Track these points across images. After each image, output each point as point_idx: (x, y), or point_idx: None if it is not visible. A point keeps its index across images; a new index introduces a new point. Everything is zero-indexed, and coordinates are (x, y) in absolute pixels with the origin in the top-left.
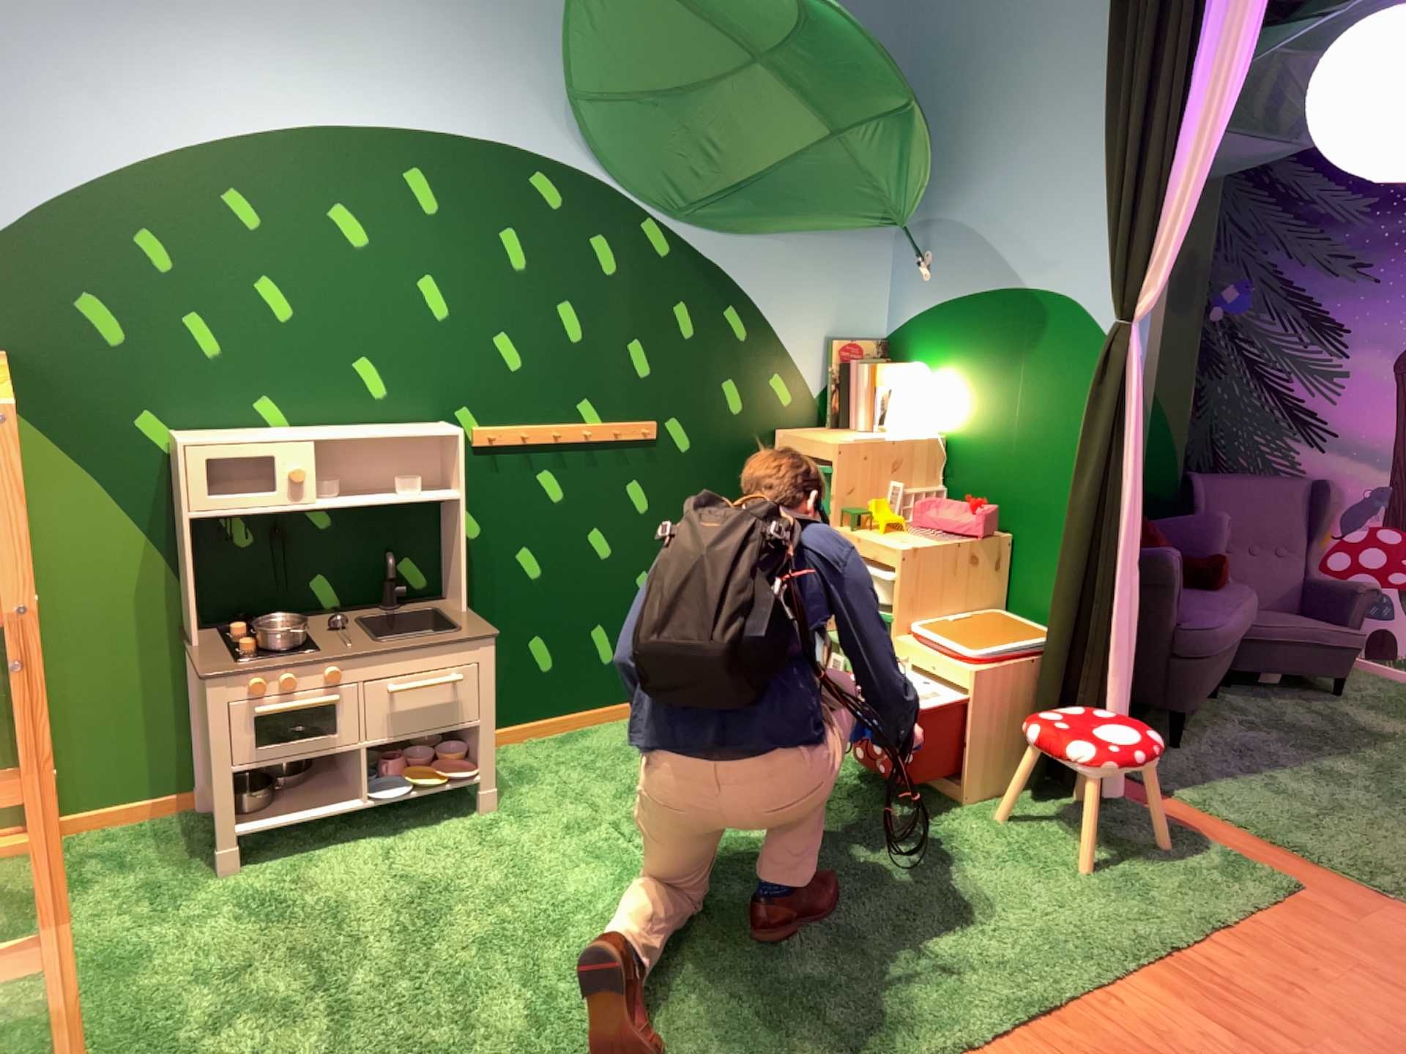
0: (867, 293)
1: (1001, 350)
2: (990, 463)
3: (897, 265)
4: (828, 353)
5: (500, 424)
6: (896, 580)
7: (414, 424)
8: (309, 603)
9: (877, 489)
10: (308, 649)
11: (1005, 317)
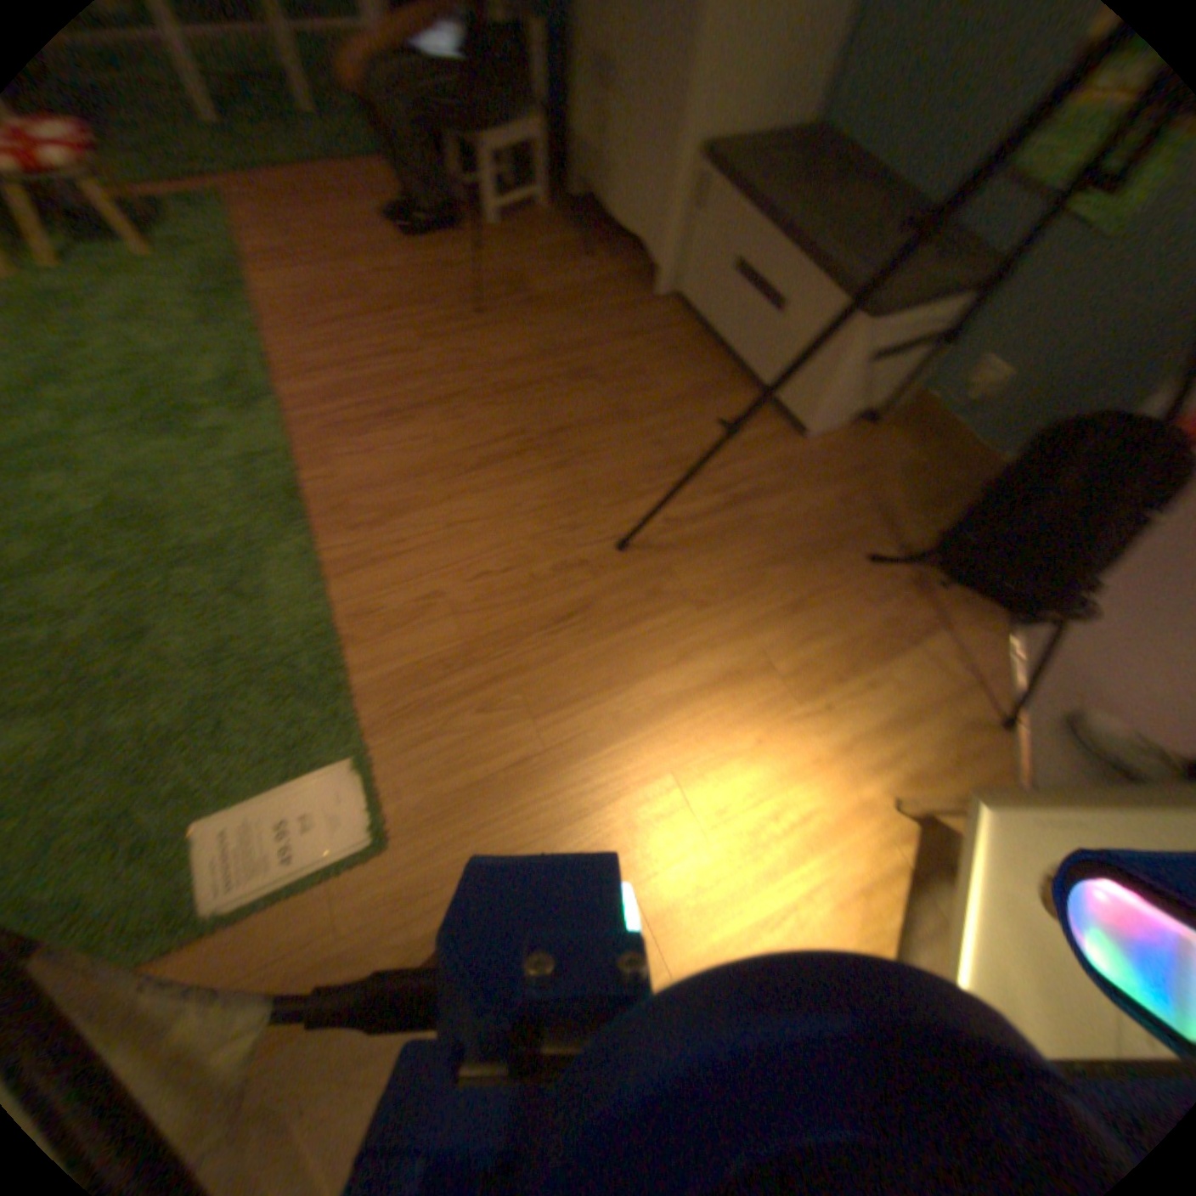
0: None
1: None
2: None
3: None
4: None
5: None
6: None
7: None
8: None
9: None
10: None
11: None
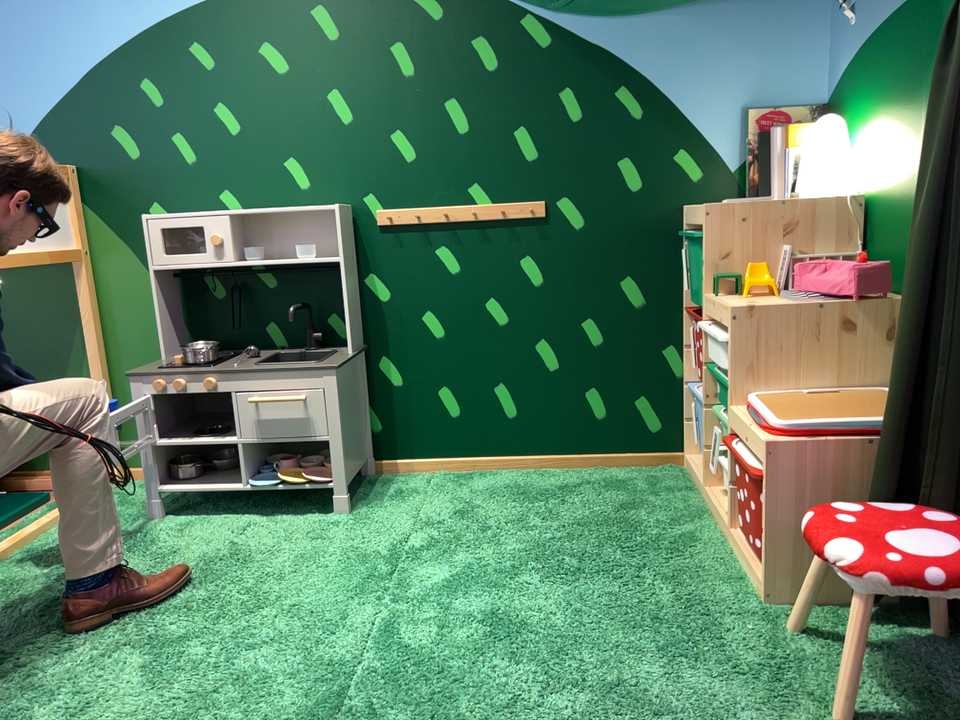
0: (799, 52)
1: (914, 65)
2: (905, 212)
3: (835, 12)
4: (748, 121)
5: (397, 205)
6: (732, 343)
7: (324, 206)
8: (259, 343)
9: (767, 253)
10: (202, 367)
11: (916, 21)
